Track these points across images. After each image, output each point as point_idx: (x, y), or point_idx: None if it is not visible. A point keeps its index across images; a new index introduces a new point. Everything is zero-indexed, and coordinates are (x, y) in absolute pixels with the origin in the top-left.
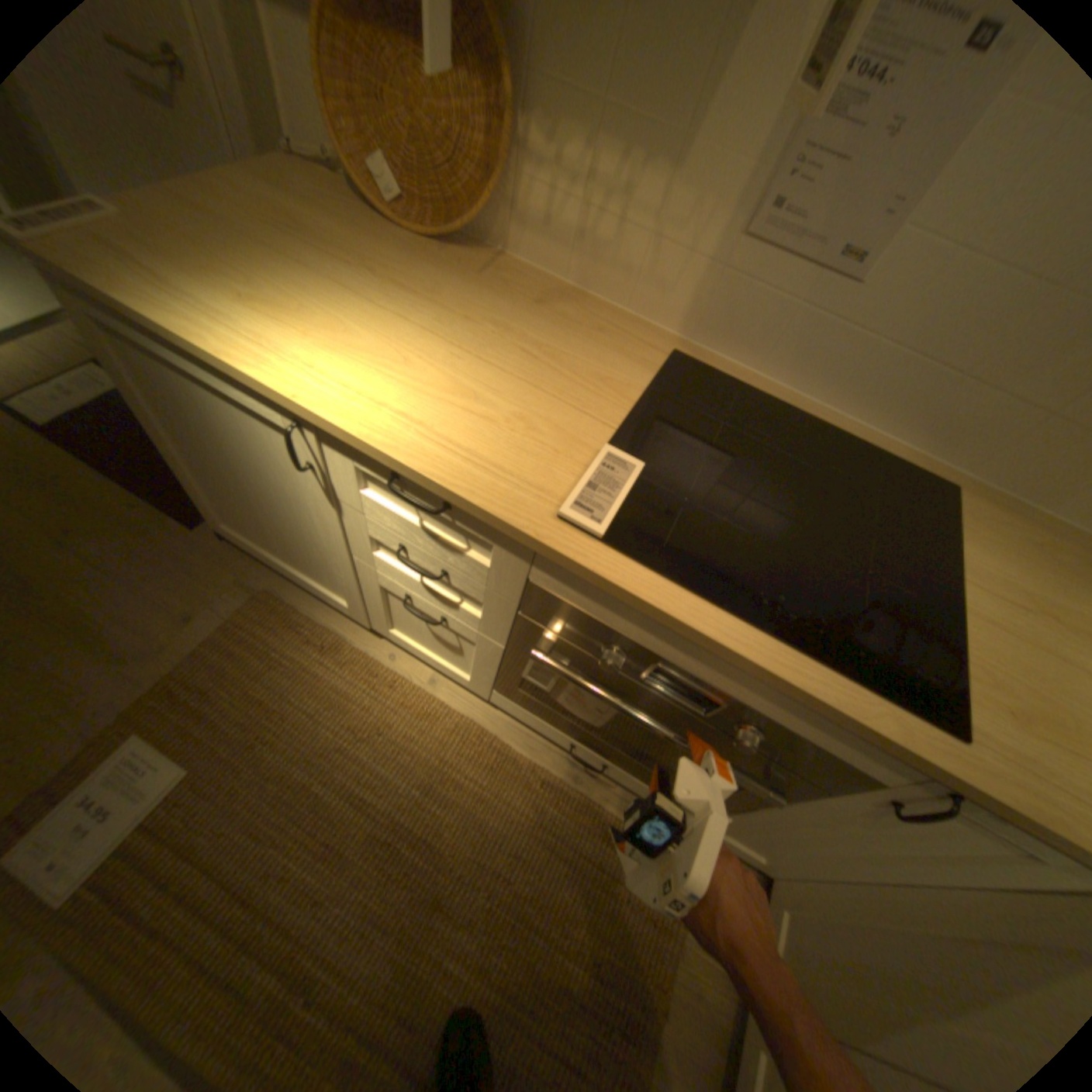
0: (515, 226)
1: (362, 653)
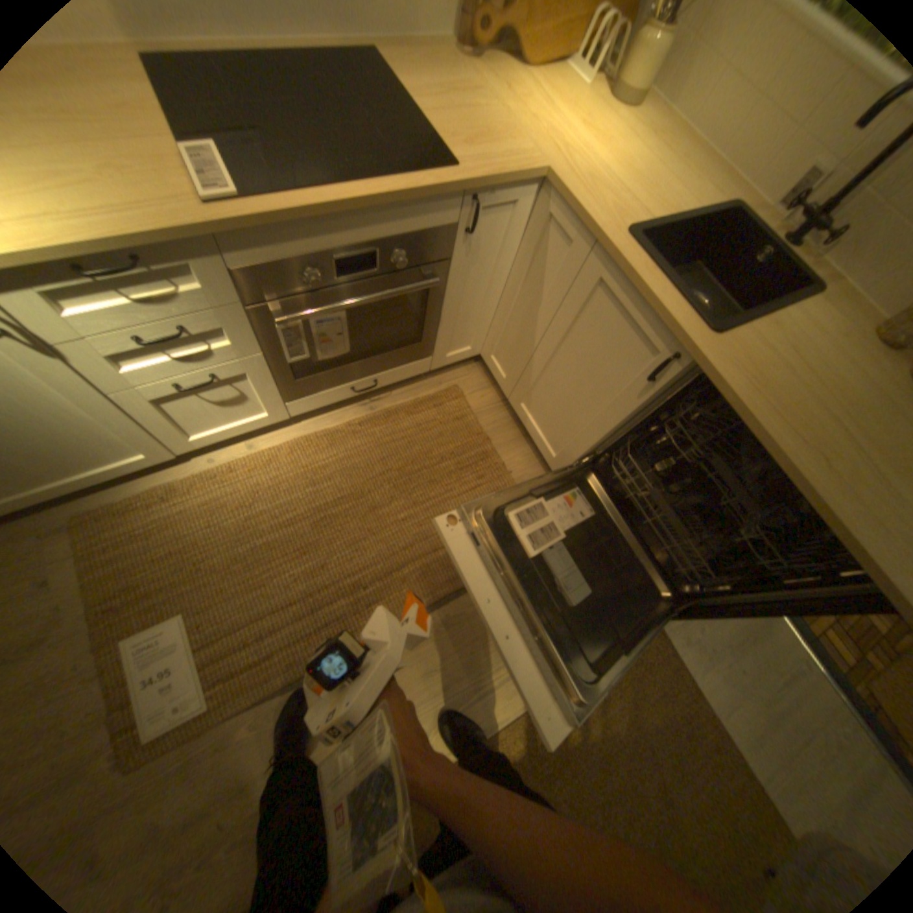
0: None
1: (188, 476)
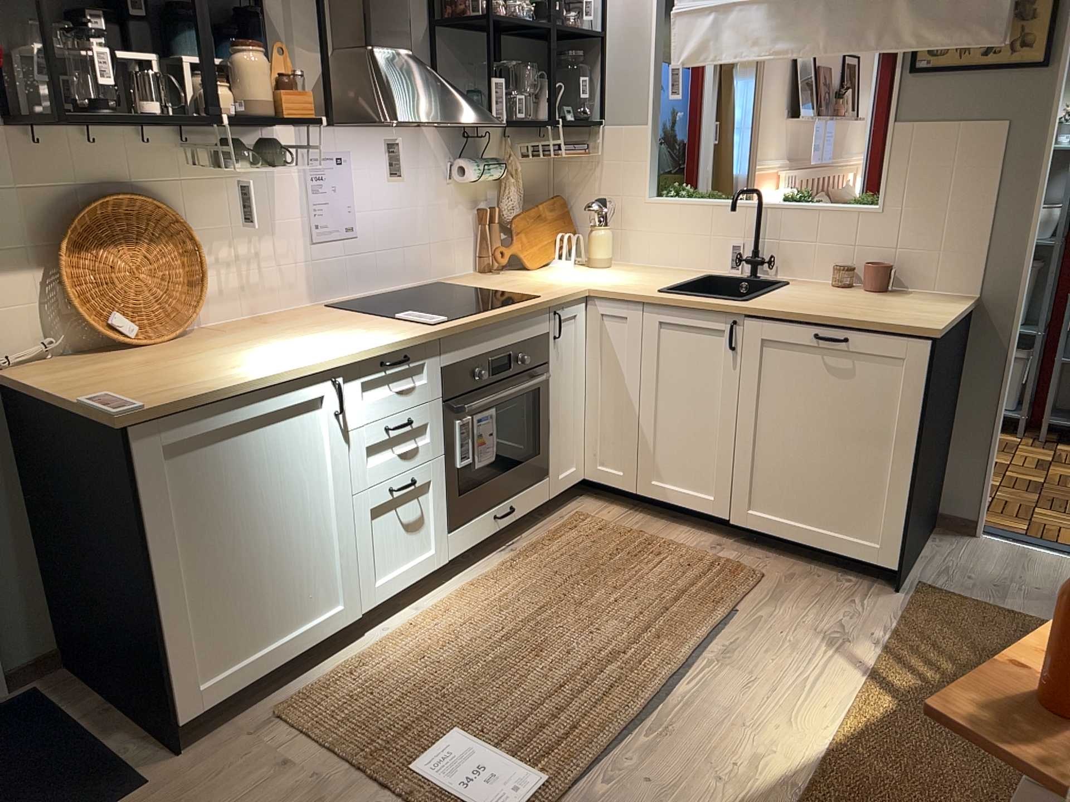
0: (203, 309)
1: (375, 644)
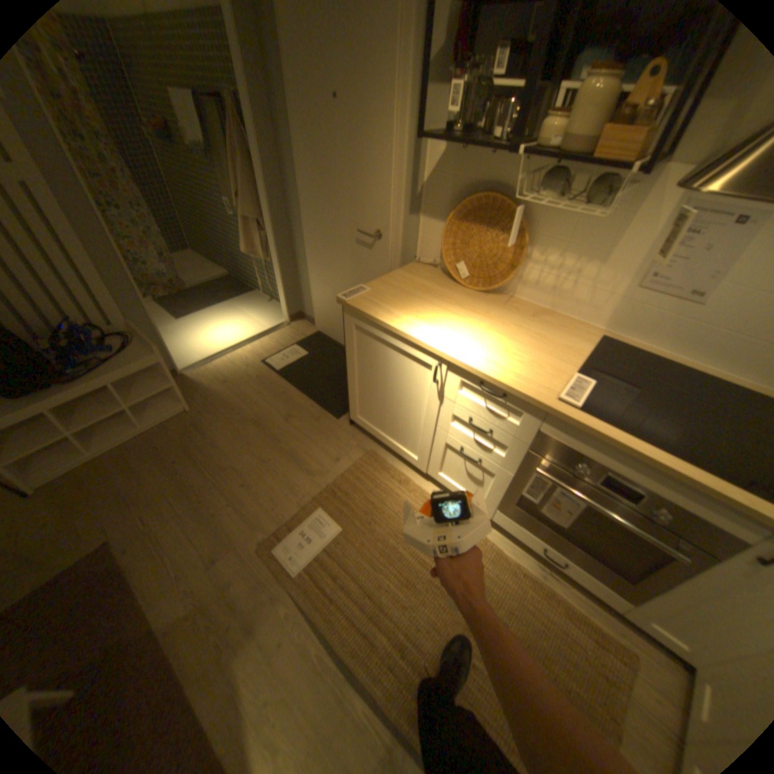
0: (520, 286)
1: (419, 487)
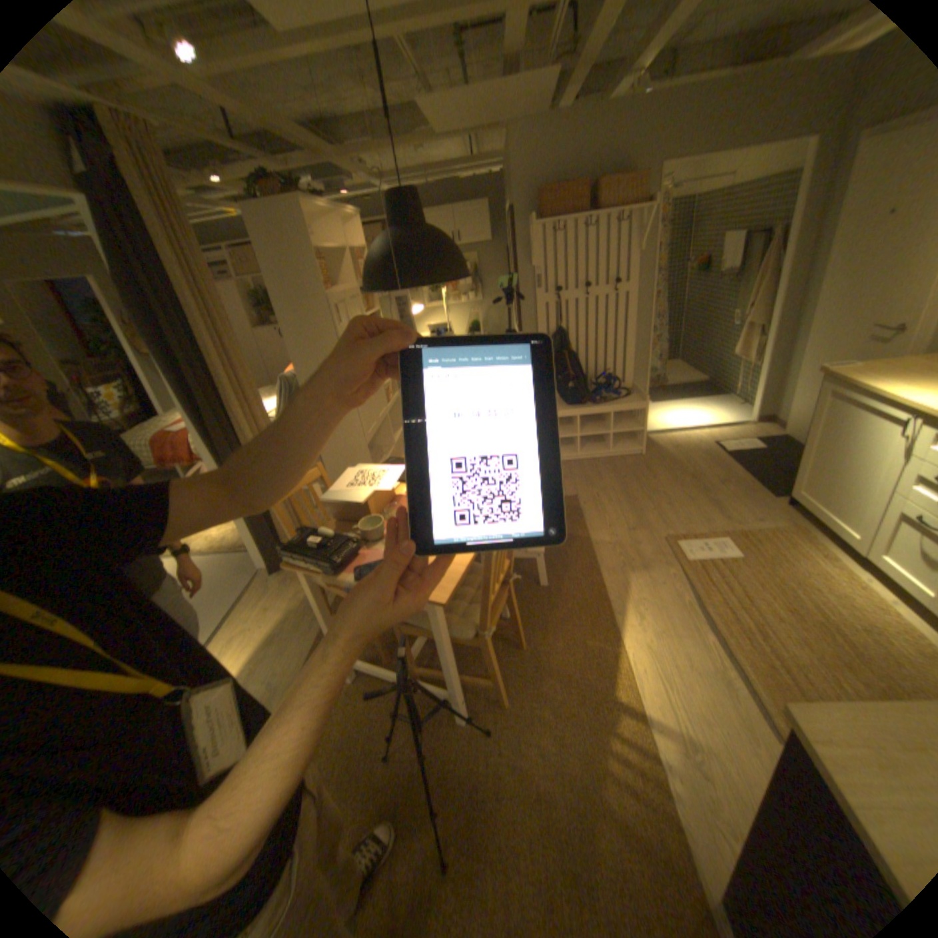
0: None
1: (849, 570)
